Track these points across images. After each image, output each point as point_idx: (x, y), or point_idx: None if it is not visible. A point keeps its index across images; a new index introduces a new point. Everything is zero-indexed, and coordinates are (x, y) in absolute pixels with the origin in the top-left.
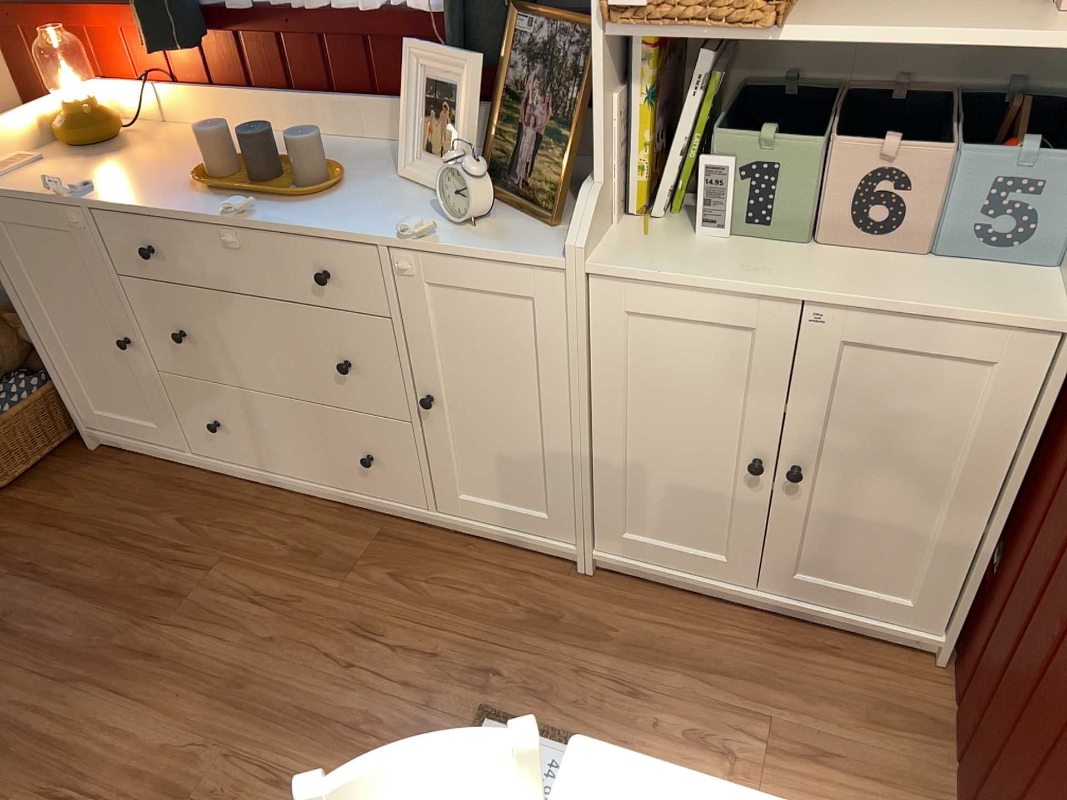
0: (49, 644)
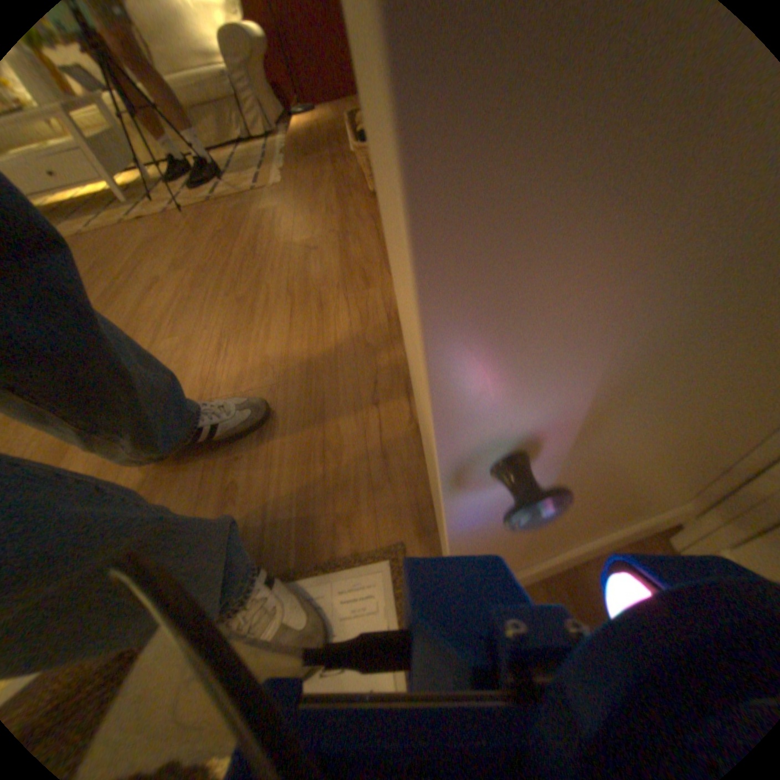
0: (299, 272)
